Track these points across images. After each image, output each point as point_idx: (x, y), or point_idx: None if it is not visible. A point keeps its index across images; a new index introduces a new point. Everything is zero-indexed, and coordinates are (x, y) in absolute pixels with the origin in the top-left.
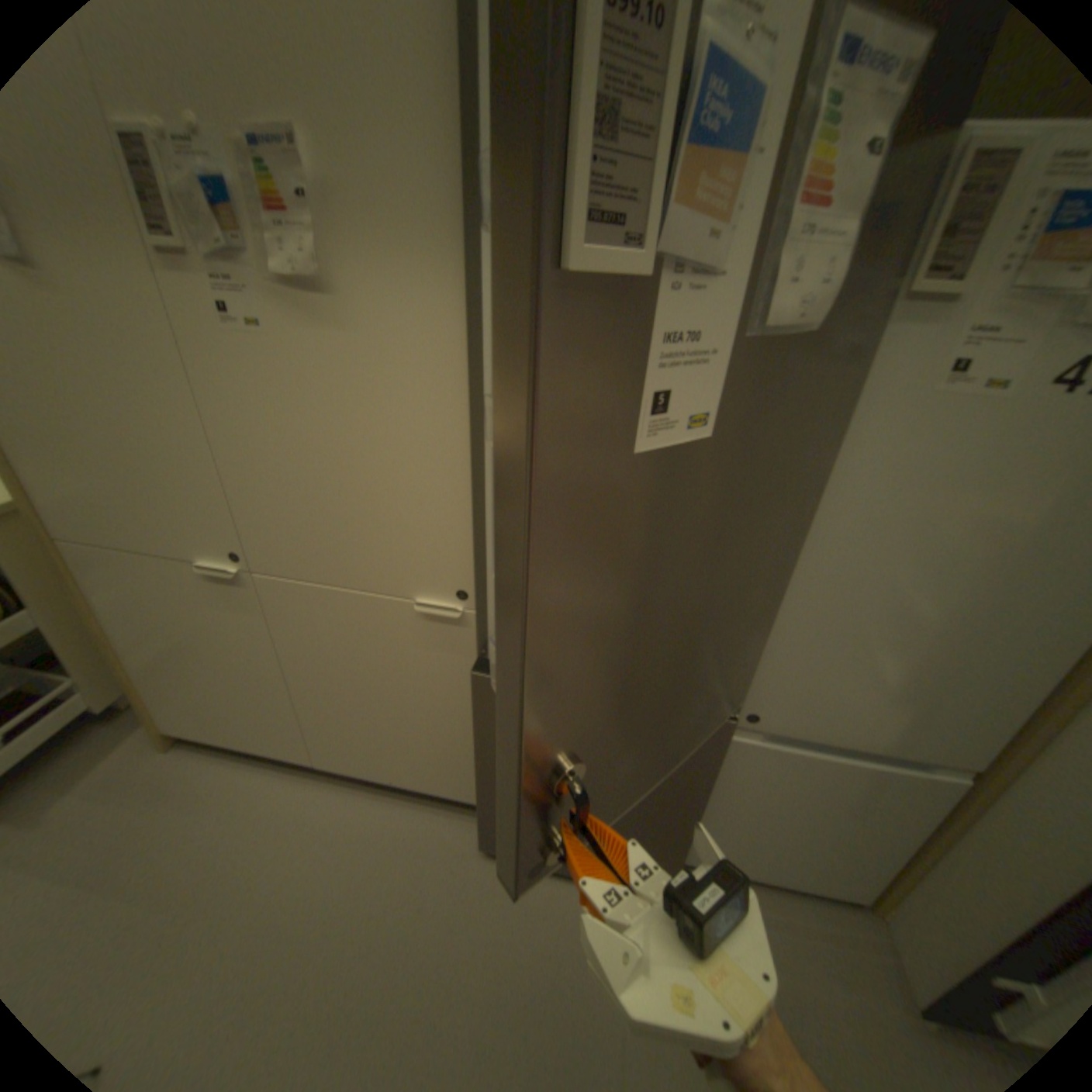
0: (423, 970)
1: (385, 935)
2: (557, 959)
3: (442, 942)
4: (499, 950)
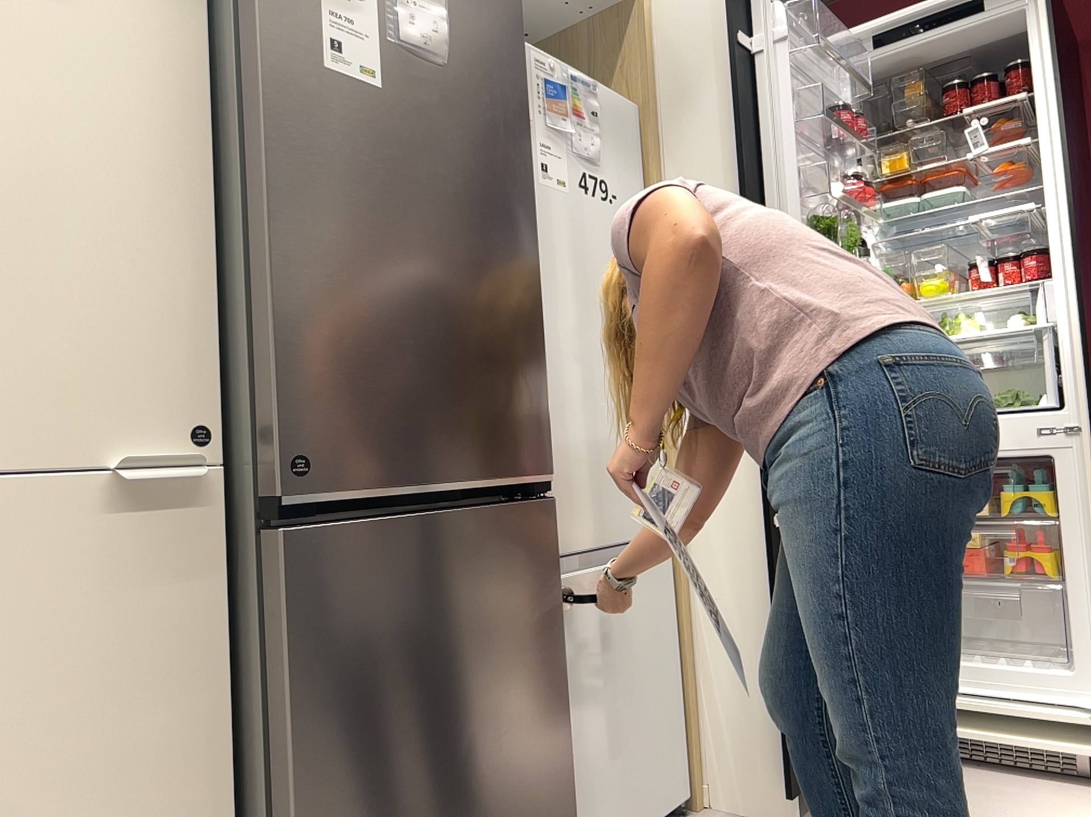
0: None
1: None
2: None
3: None
4: None
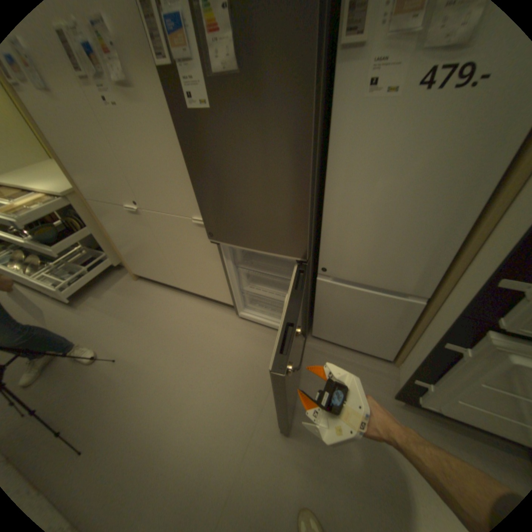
0: (207, 353)
1: (197, 342)
2: (254, 358)
3: (215, 347)
4: (234, 352)
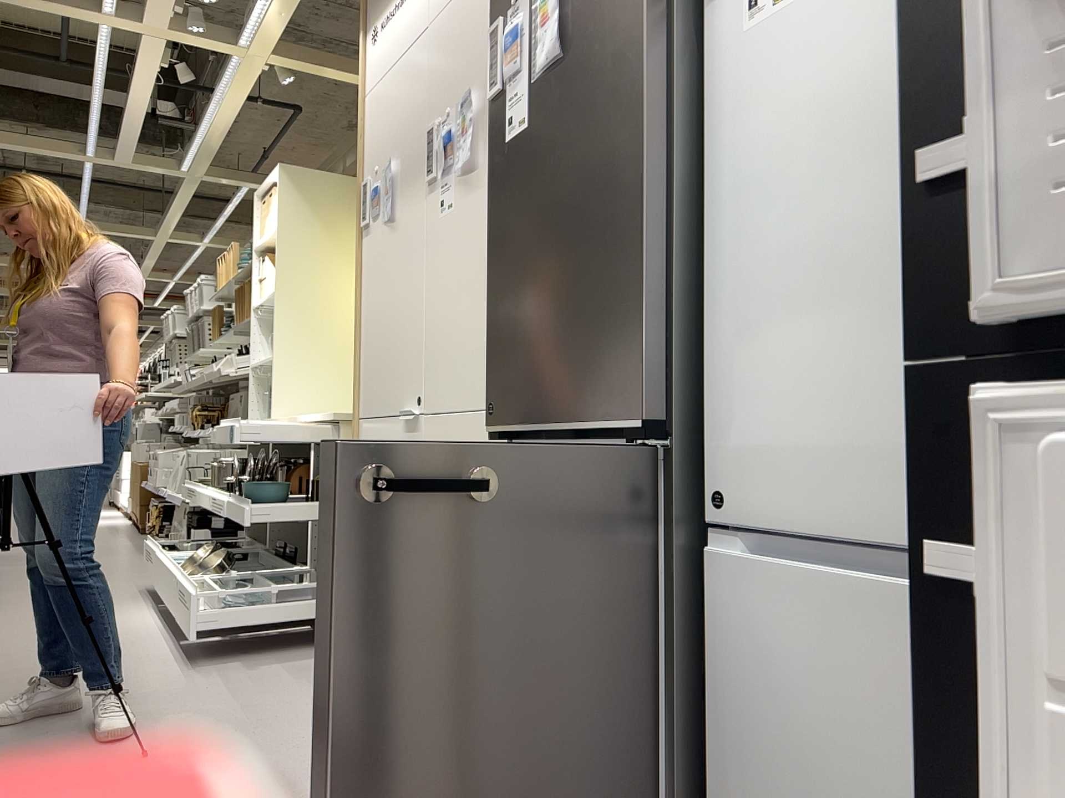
0: None
1: None
2: None
3: None
4: None
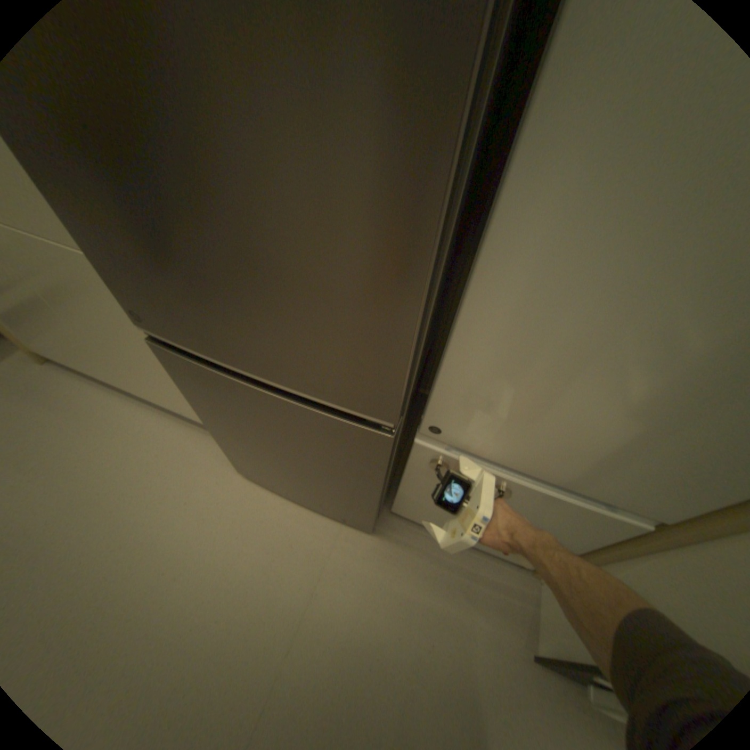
0: (177, 542)
1: (158, 514)
2: (273, 554)
3: (195, 527)
4: (234, 540)
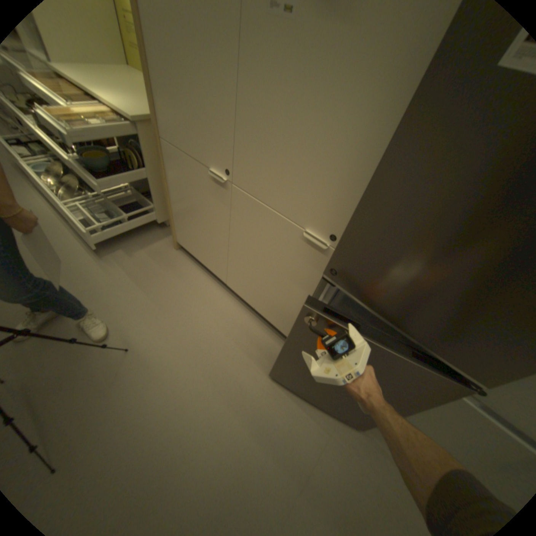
0: (240, 388)
1: (231, 365)
2: (296, 420)
3: (251, 382)
4: (273, 401)
